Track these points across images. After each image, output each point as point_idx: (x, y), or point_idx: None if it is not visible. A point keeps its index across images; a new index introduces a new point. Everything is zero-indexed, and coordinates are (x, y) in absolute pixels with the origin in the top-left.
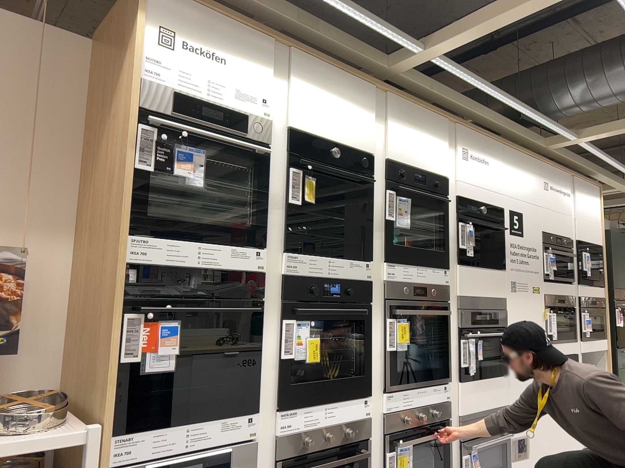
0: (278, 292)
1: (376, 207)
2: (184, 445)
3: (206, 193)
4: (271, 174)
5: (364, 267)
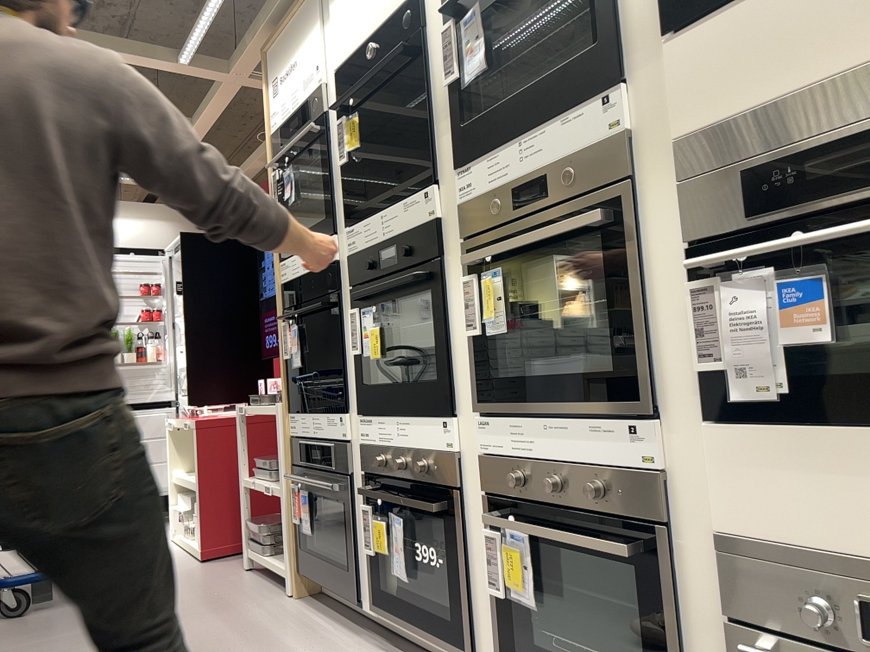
0: (349, 279)
1: (439, 74)
2: (311, 438)
3: (316, 198)
4: (330, 143)
5: (423, 200)
